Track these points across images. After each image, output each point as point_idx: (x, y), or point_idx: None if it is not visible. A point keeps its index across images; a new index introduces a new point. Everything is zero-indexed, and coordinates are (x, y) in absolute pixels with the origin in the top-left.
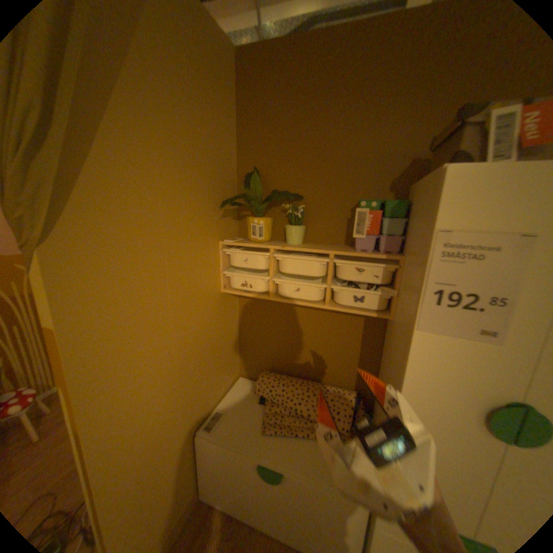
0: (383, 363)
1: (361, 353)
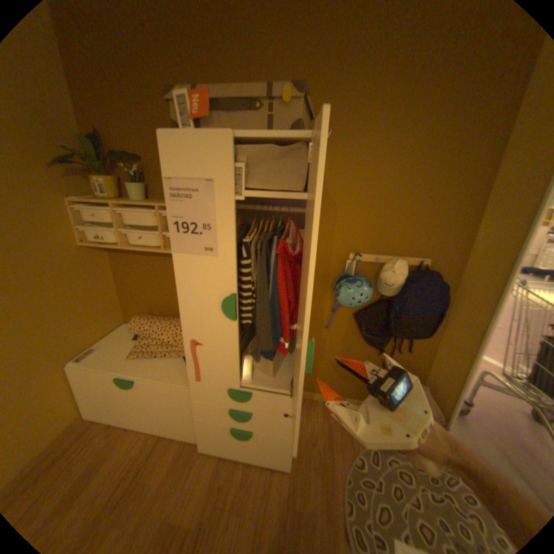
0: None
1: None
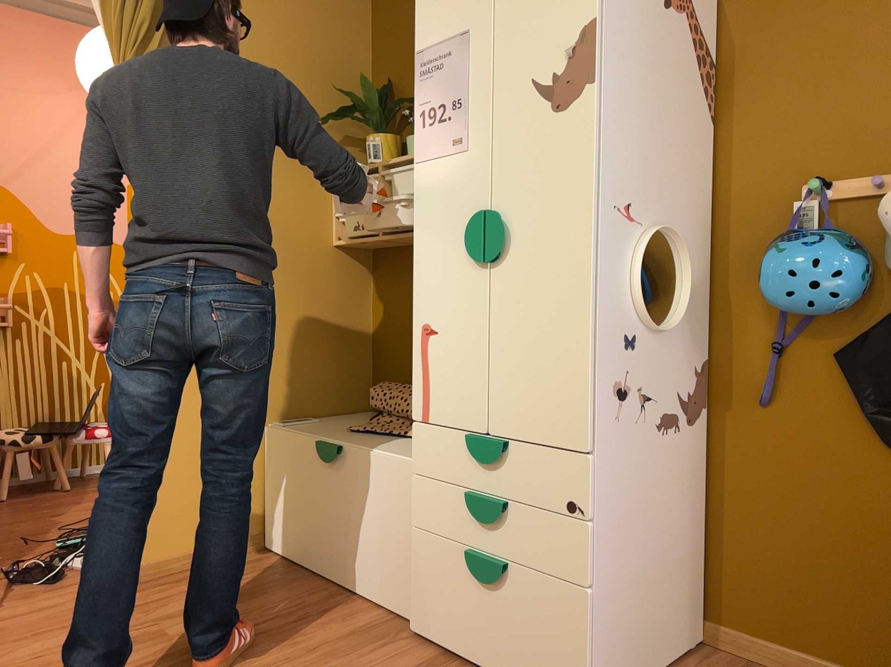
0: None
1: None
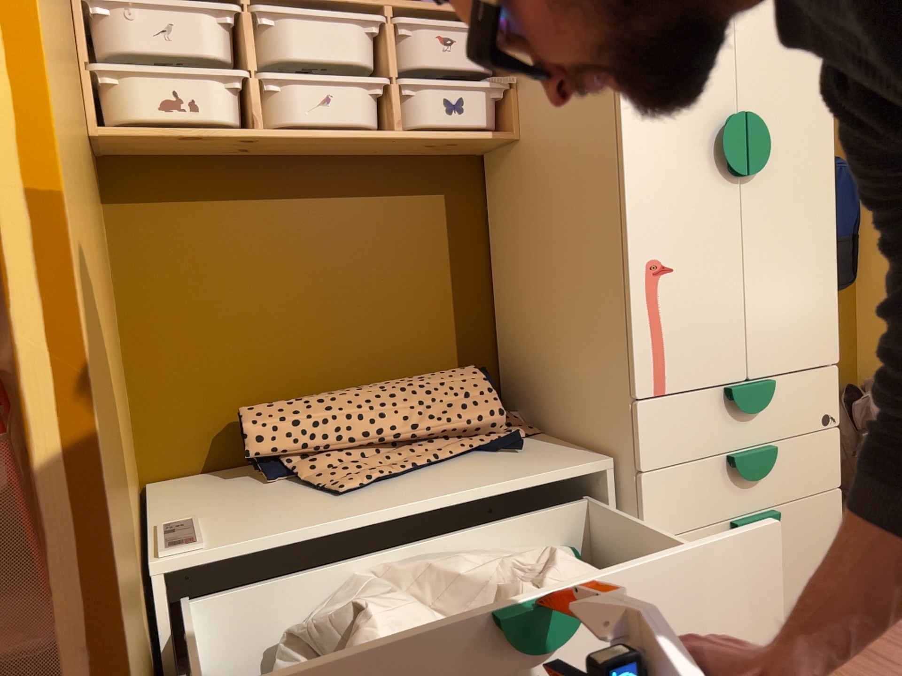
0: (504, 273)
1: (454, 278)
